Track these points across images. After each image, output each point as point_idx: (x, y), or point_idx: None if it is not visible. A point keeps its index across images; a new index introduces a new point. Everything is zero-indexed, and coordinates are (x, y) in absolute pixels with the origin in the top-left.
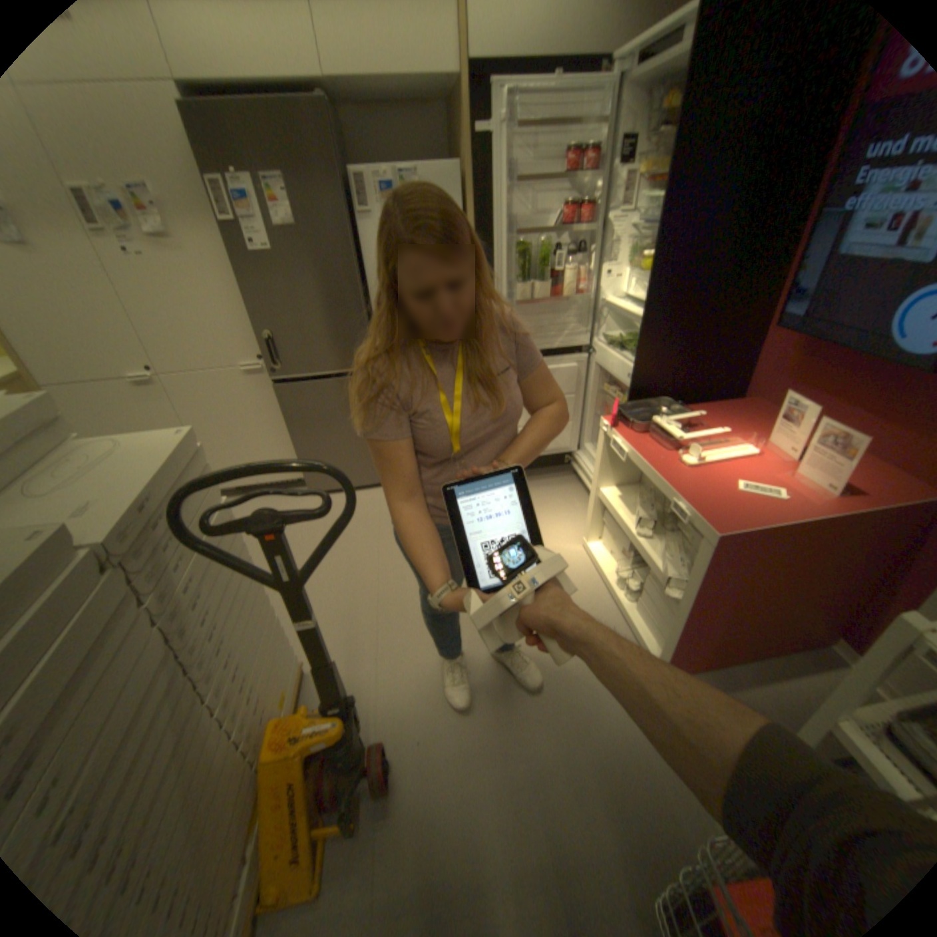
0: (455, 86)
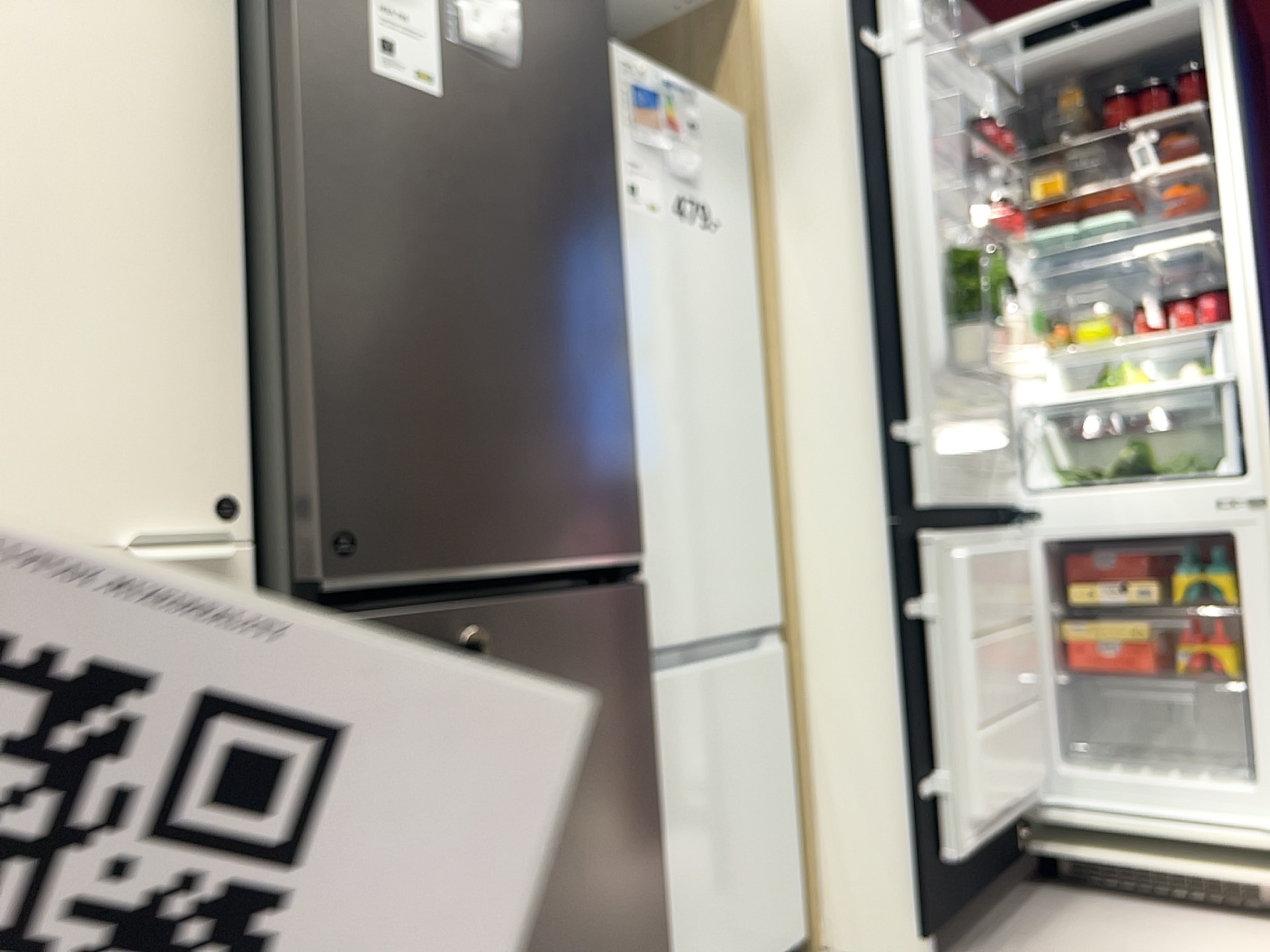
0: (671, 20)
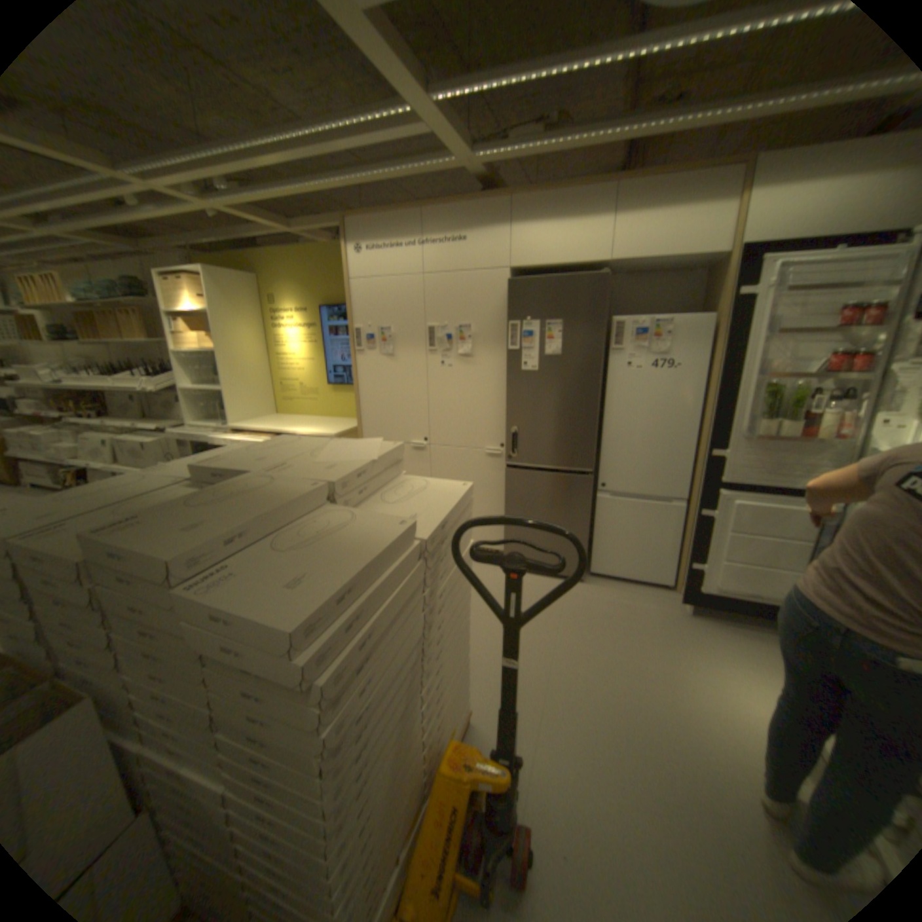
0: (723, 259)
